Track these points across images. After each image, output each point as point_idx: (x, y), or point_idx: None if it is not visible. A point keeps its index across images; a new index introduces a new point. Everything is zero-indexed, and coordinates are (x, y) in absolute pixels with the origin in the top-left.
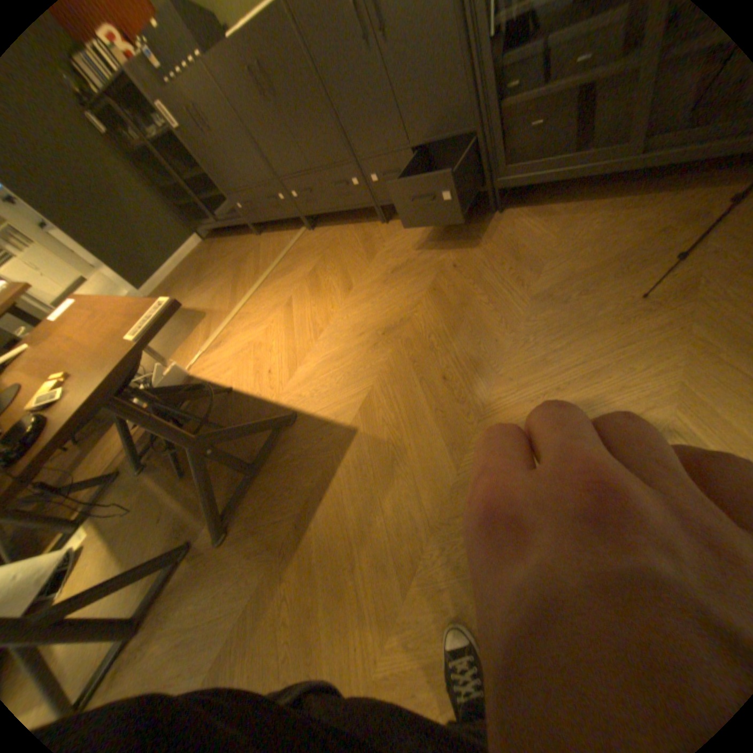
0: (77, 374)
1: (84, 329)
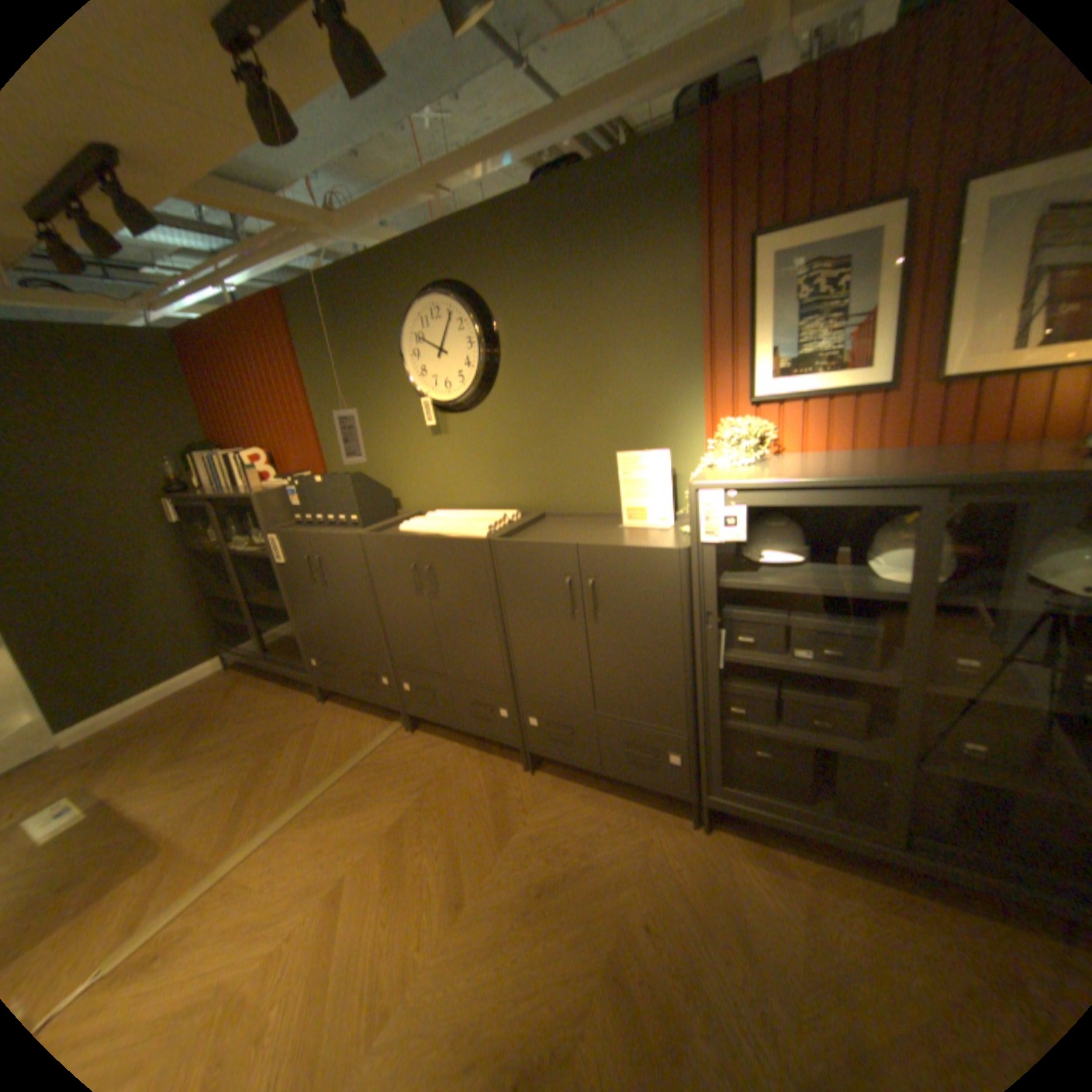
0: None
1: None
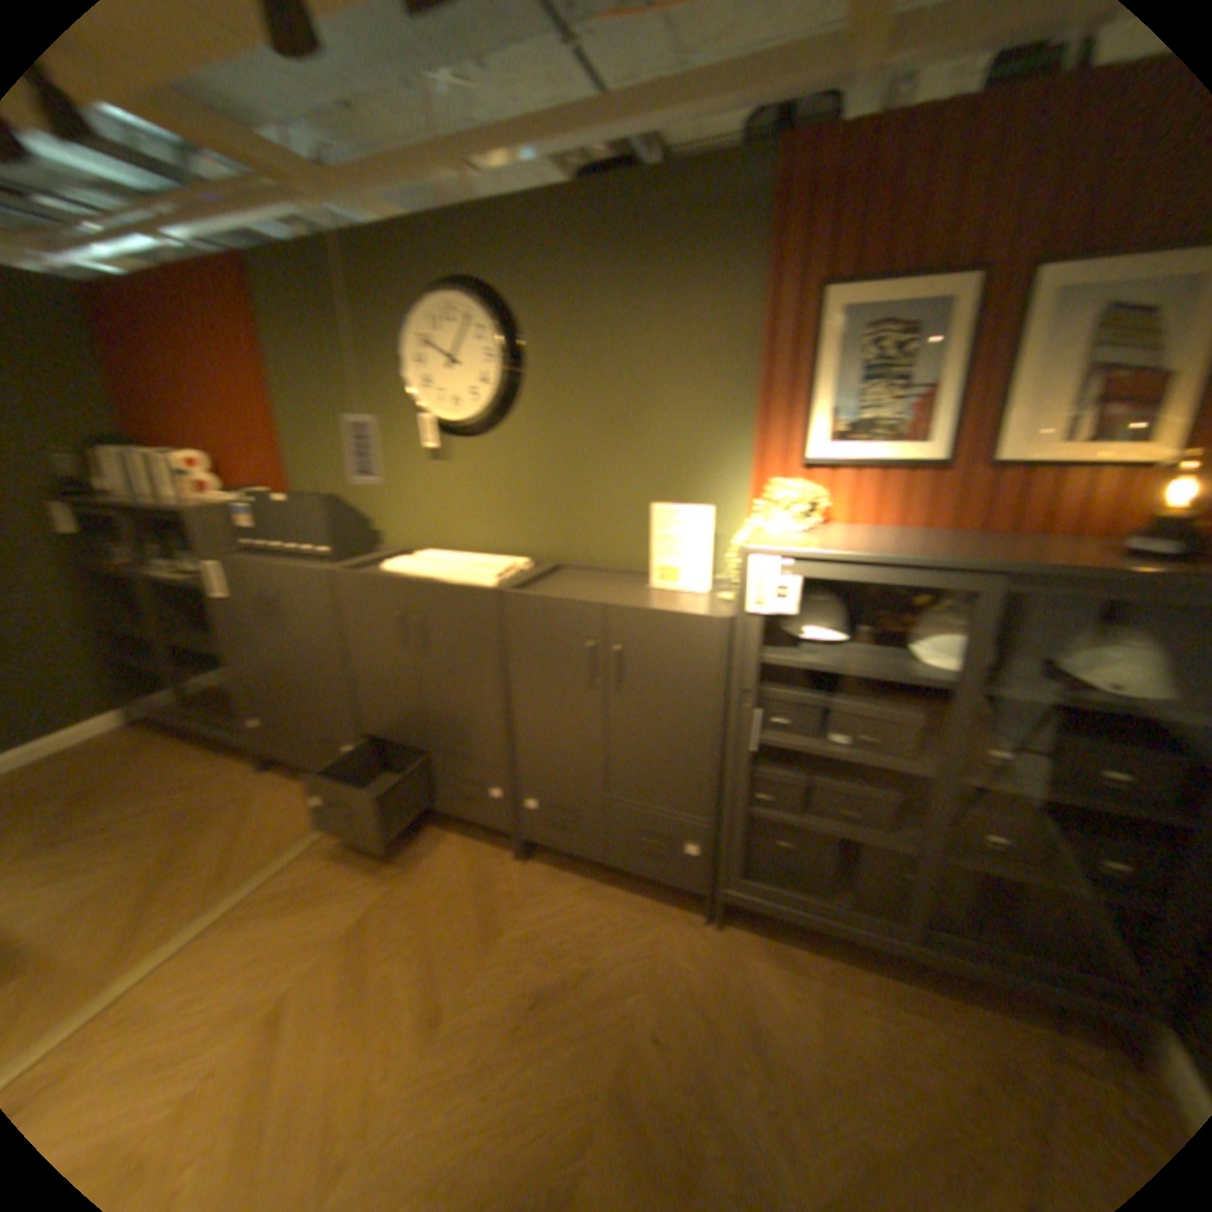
0: None
1: None
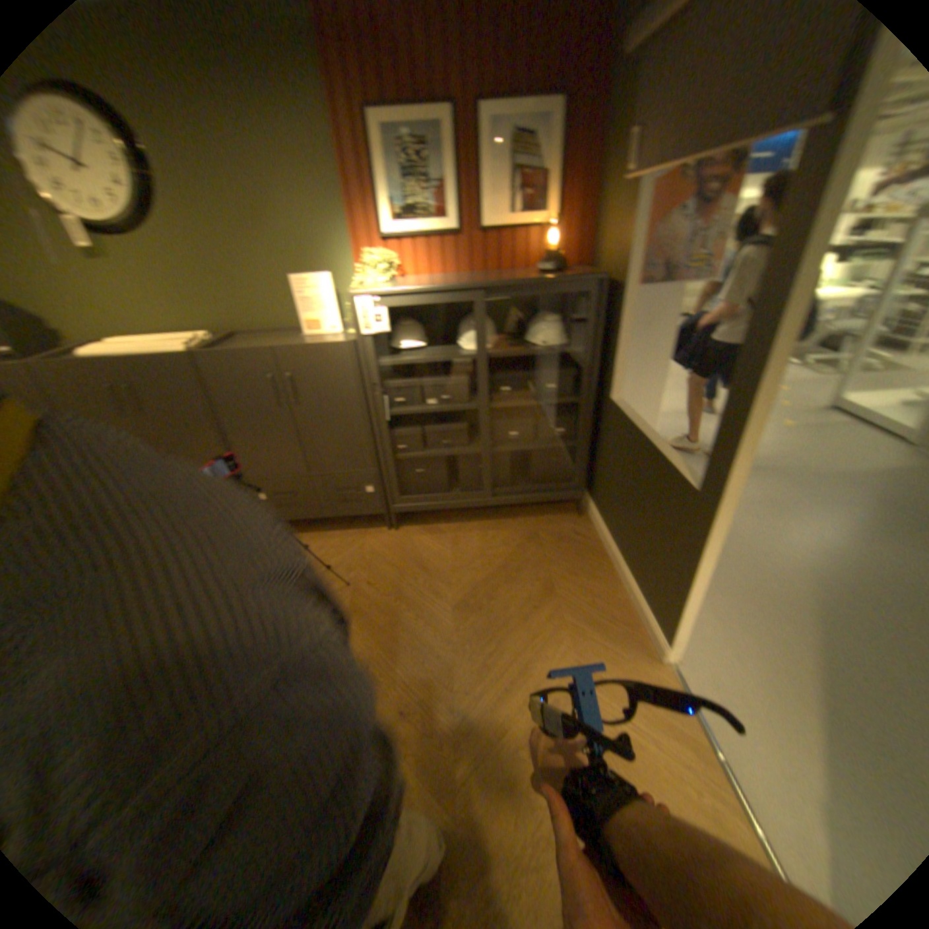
0: None
1: None
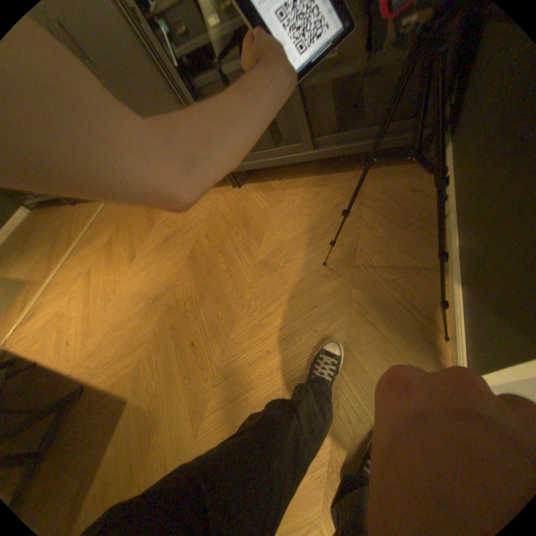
0: None
1: None
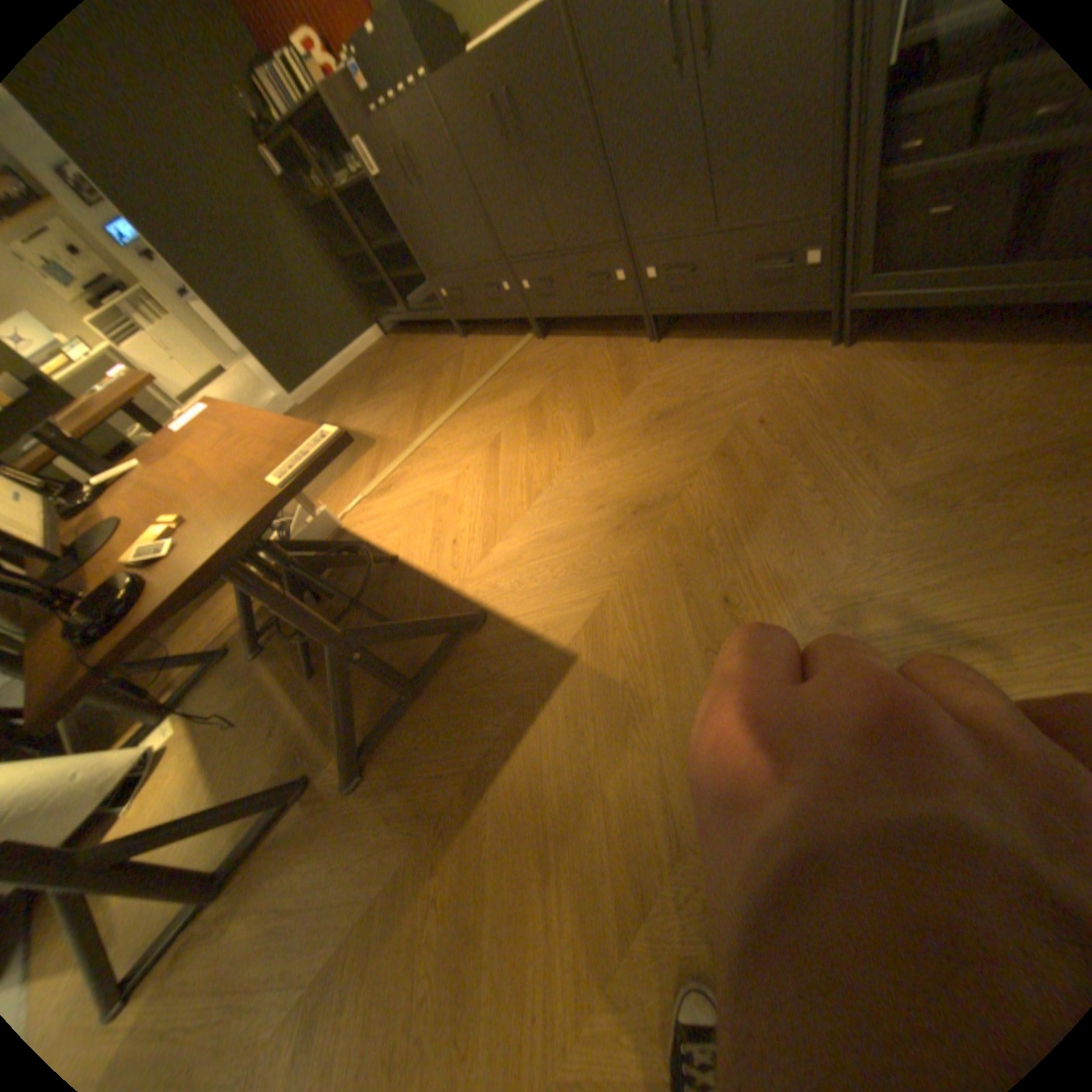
0: (194, 521)
1: (212, 452)
